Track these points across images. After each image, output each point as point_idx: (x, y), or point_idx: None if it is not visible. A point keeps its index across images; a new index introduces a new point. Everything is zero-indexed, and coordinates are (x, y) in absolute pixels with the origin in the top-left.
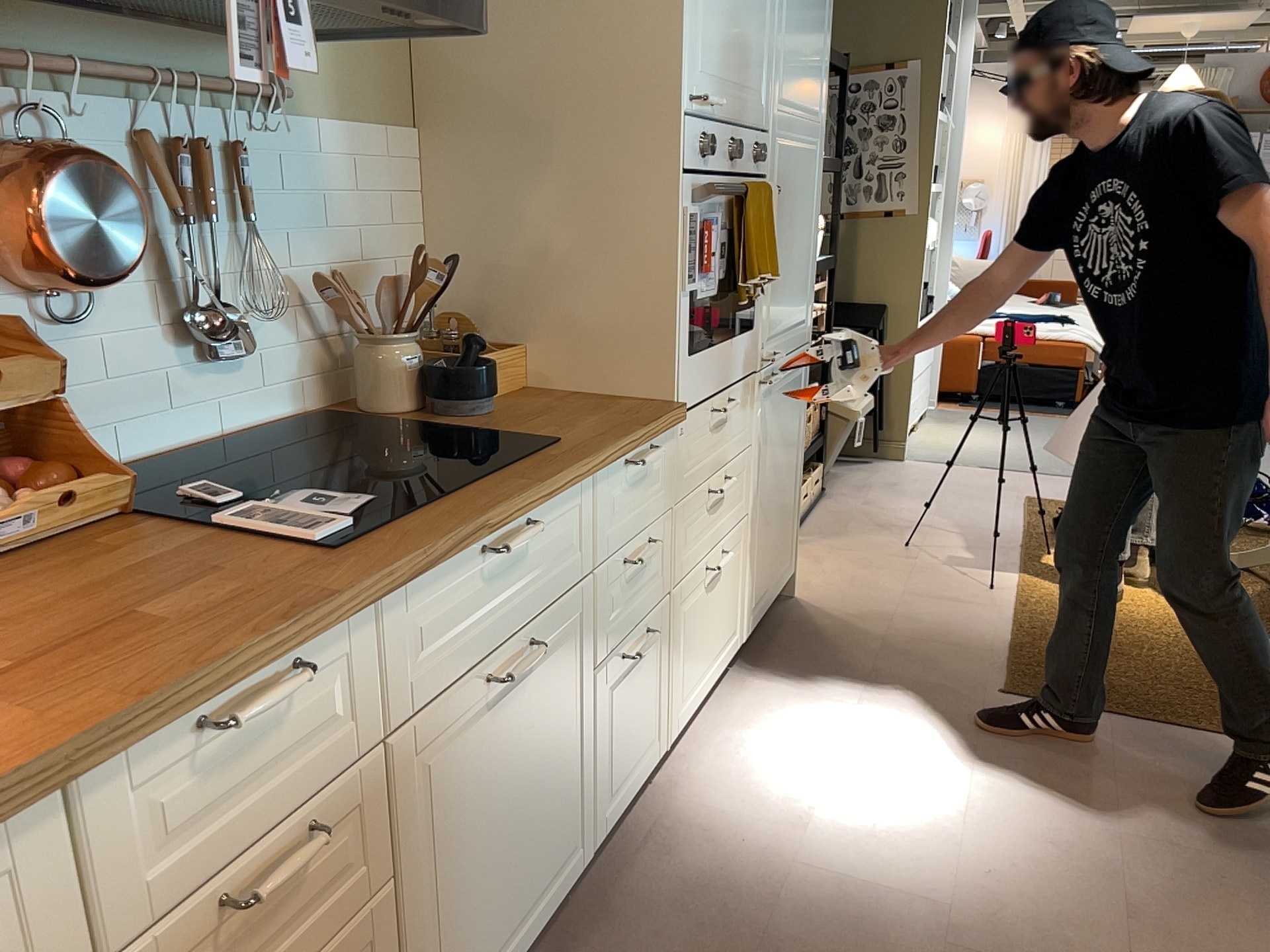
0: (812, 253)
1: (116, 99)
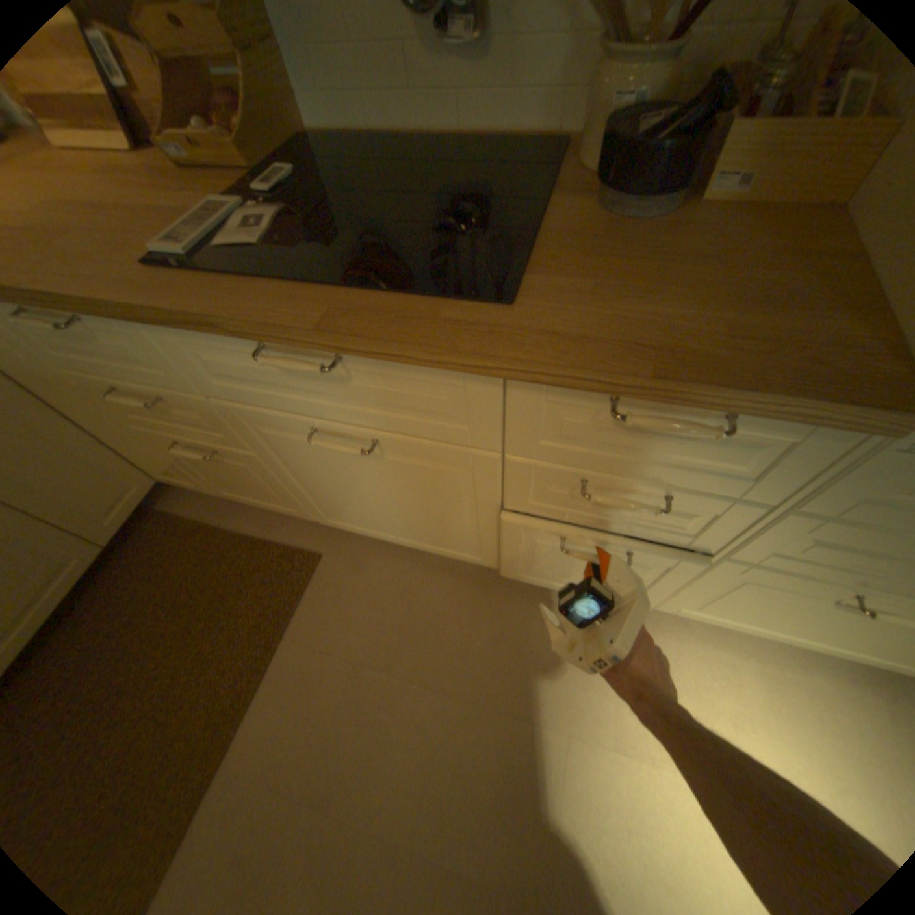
0: None
1: None
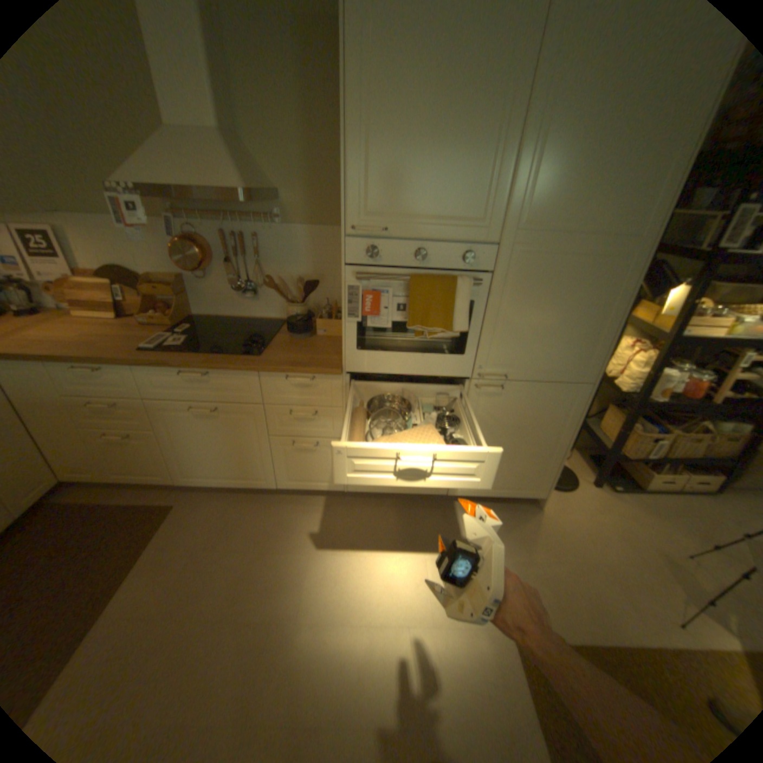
0: (604, 328)
1: (215, 220)
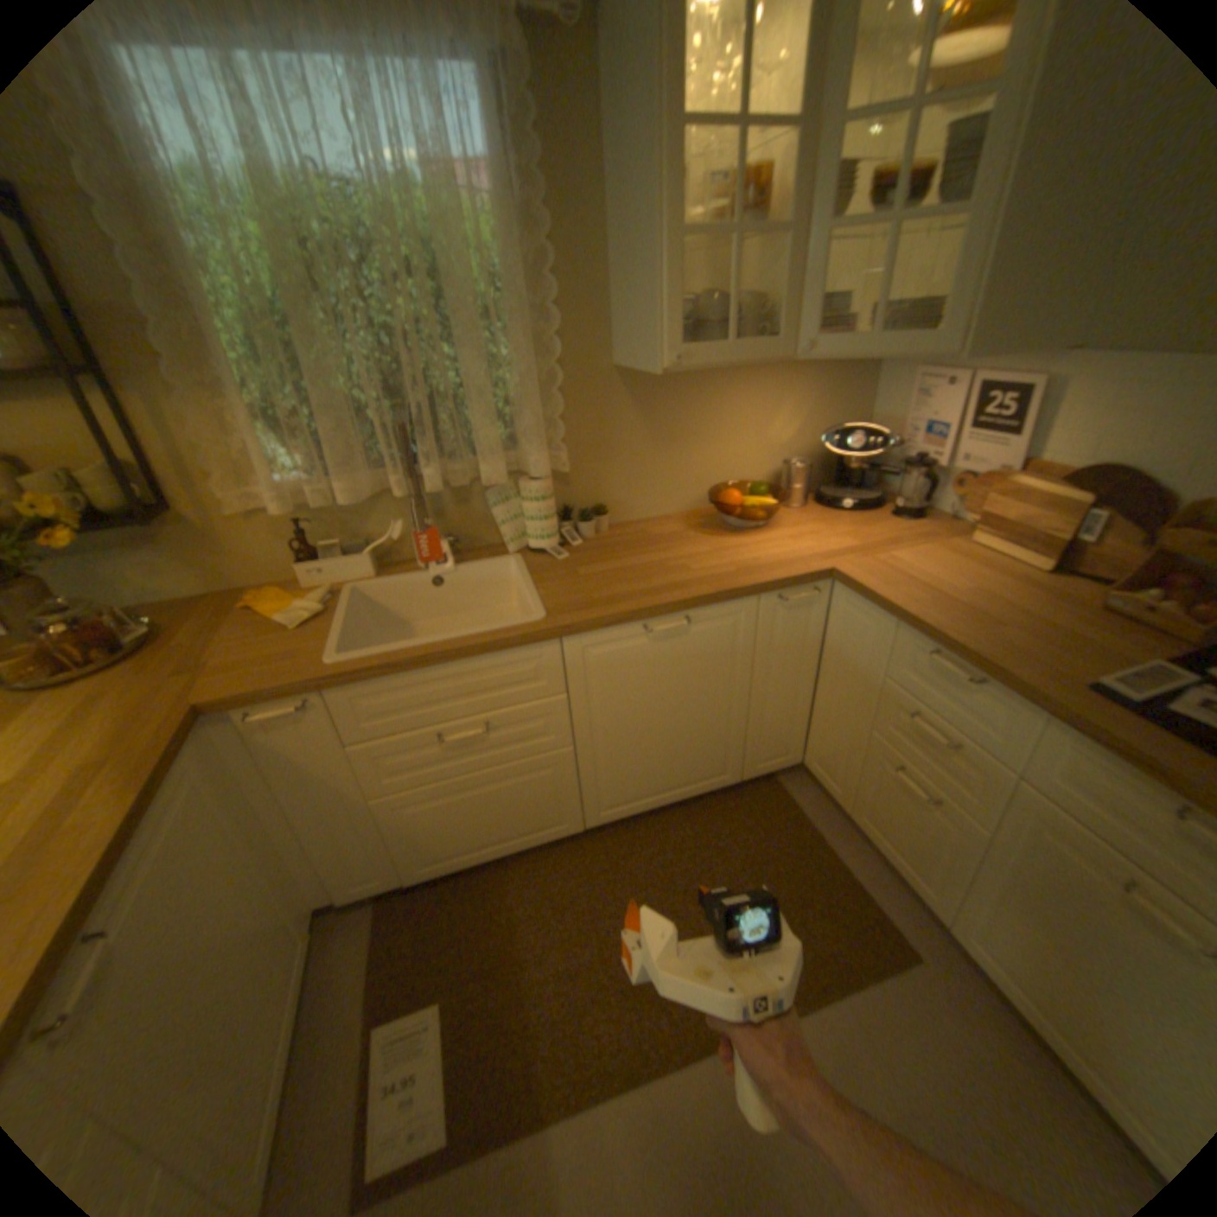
0: None
1: None
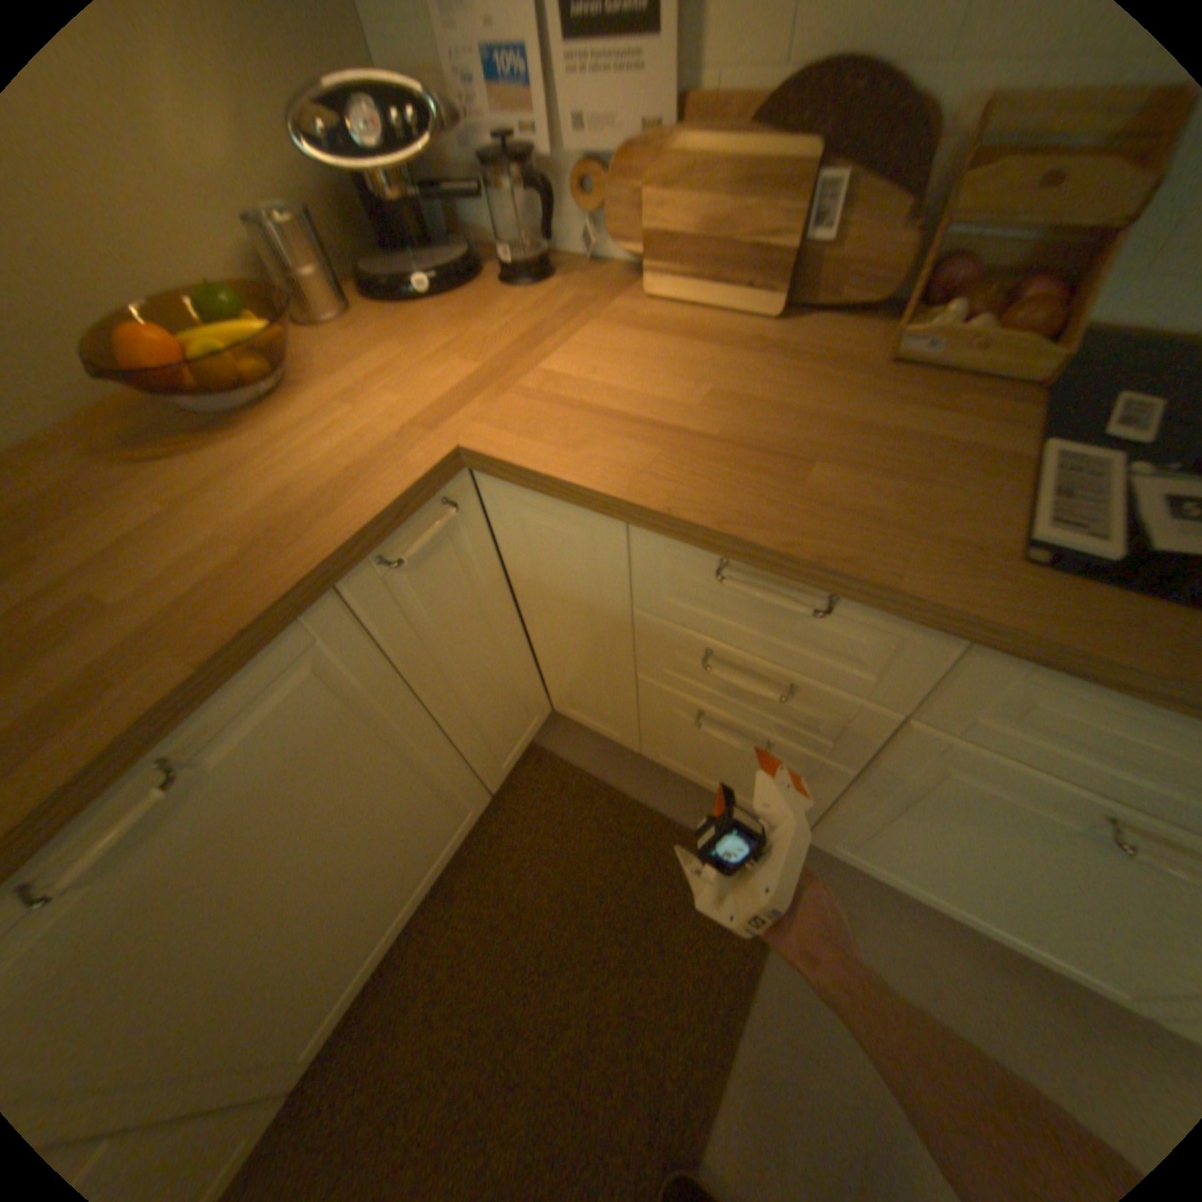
0: None
1: None
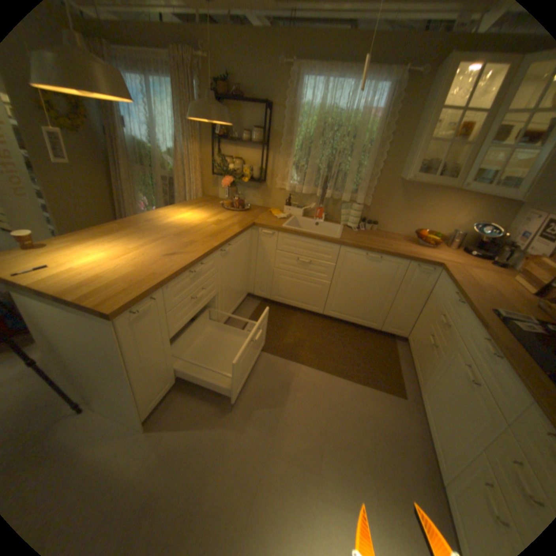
0: None
1: None
